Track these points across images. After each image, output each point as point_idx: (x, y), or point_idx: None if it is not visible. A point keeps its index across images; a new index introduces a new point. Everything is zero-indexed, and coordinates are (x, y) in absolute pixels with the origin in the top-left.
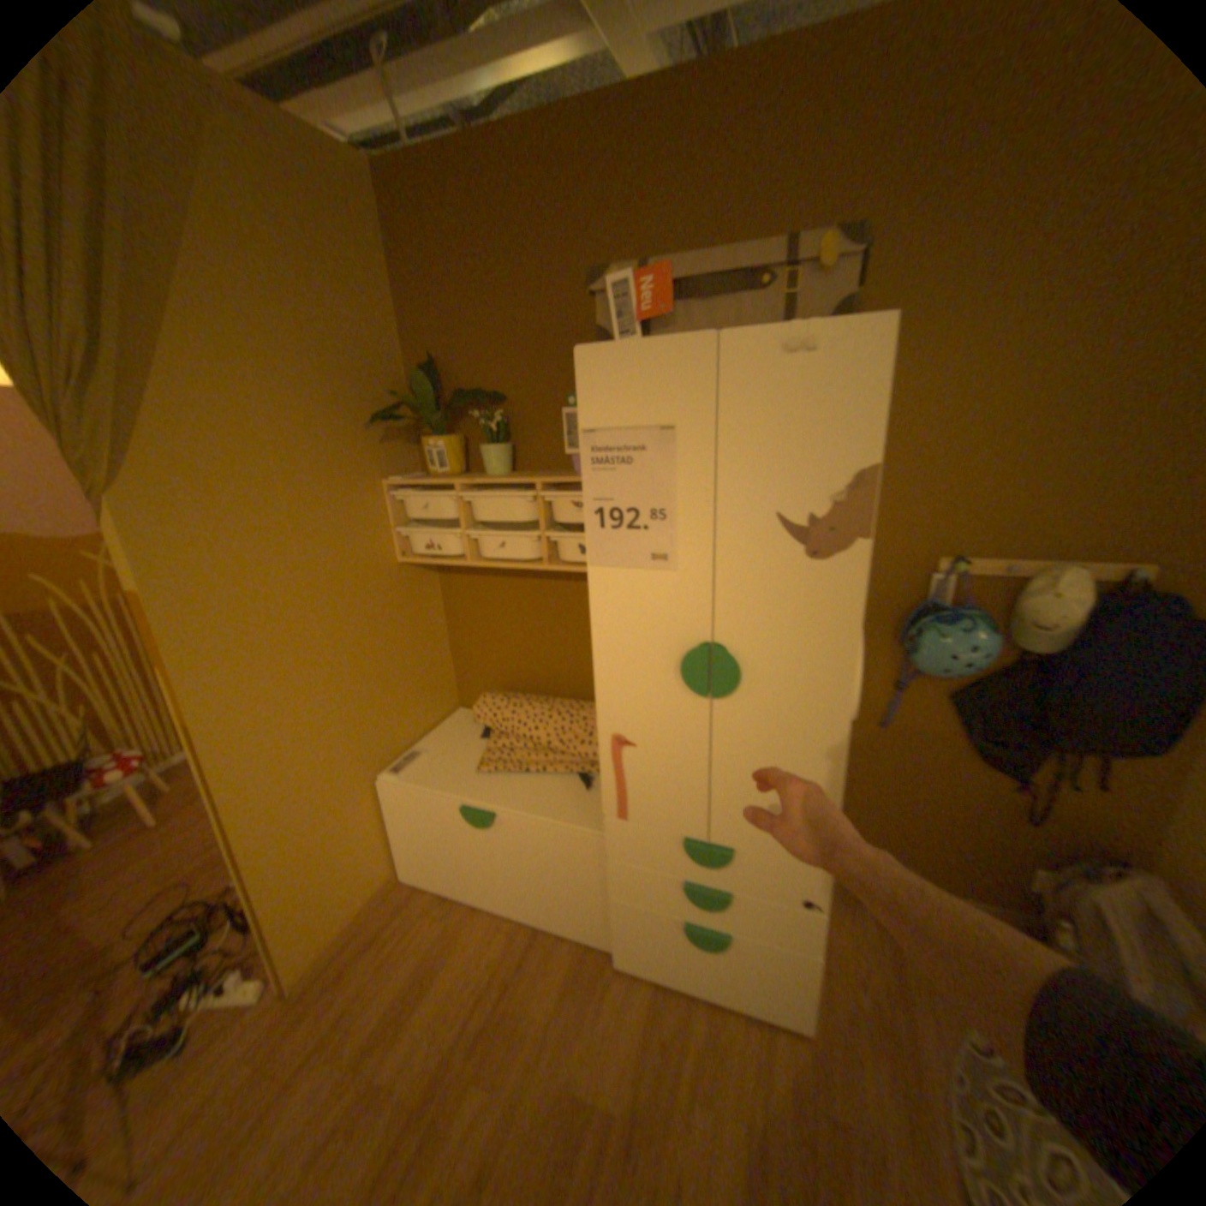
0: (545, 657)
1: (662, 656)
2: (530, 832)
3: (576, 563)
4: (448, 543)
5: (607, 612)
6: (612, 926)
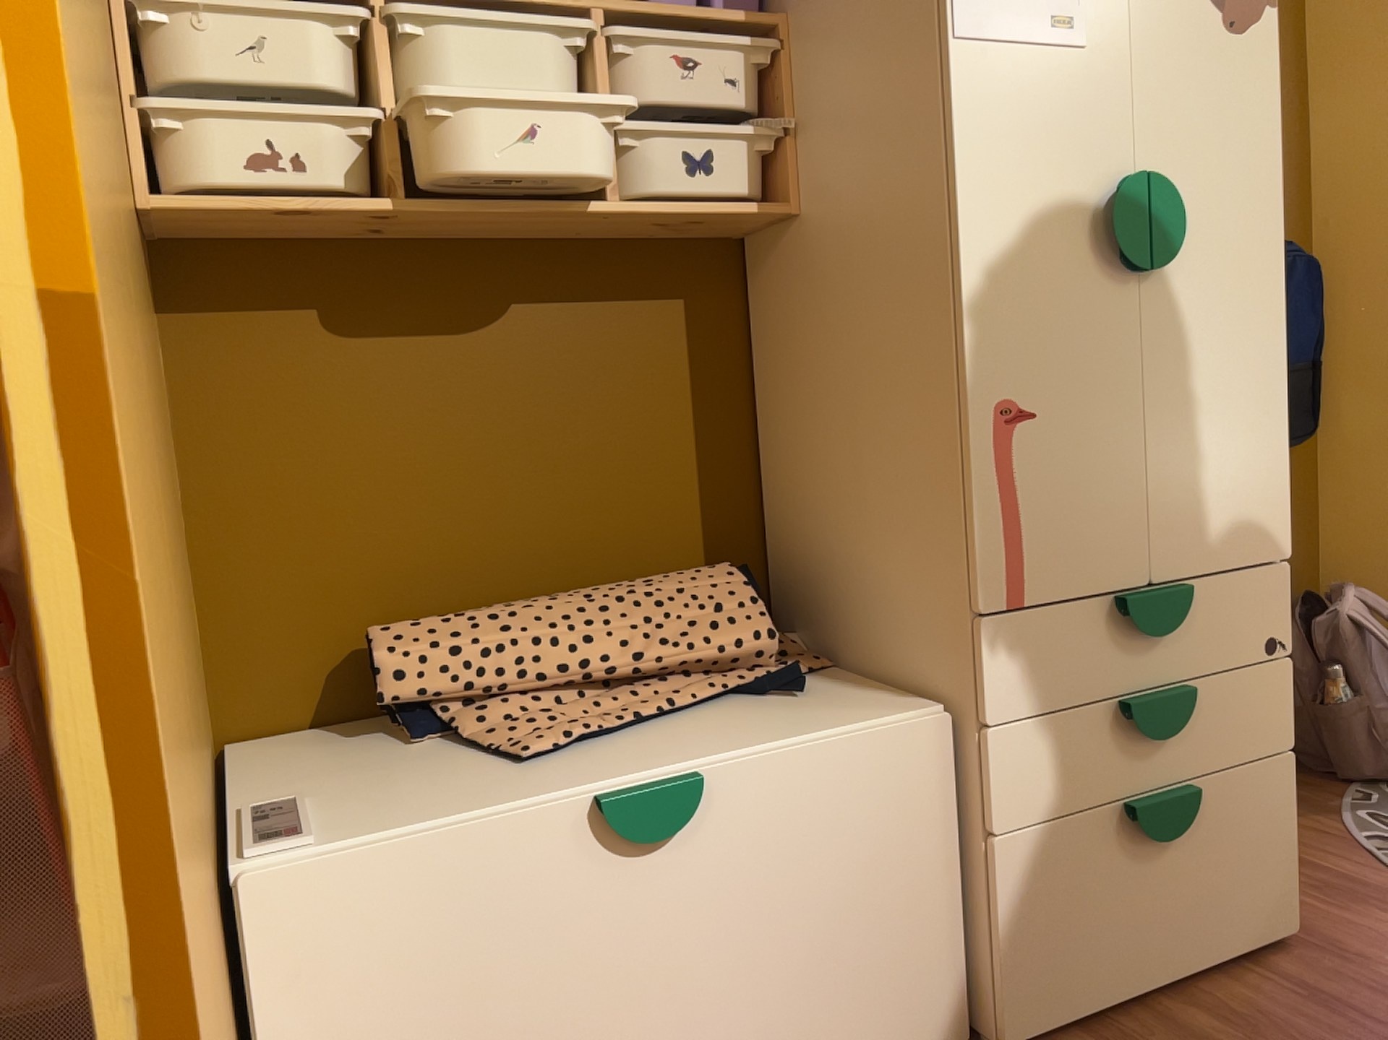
0: (508, 507)
1: (1074, 213)
2: (789, 790)
3: (683, 193)
4: (332, 154)
5: (986, 133)
6: (997, 929)
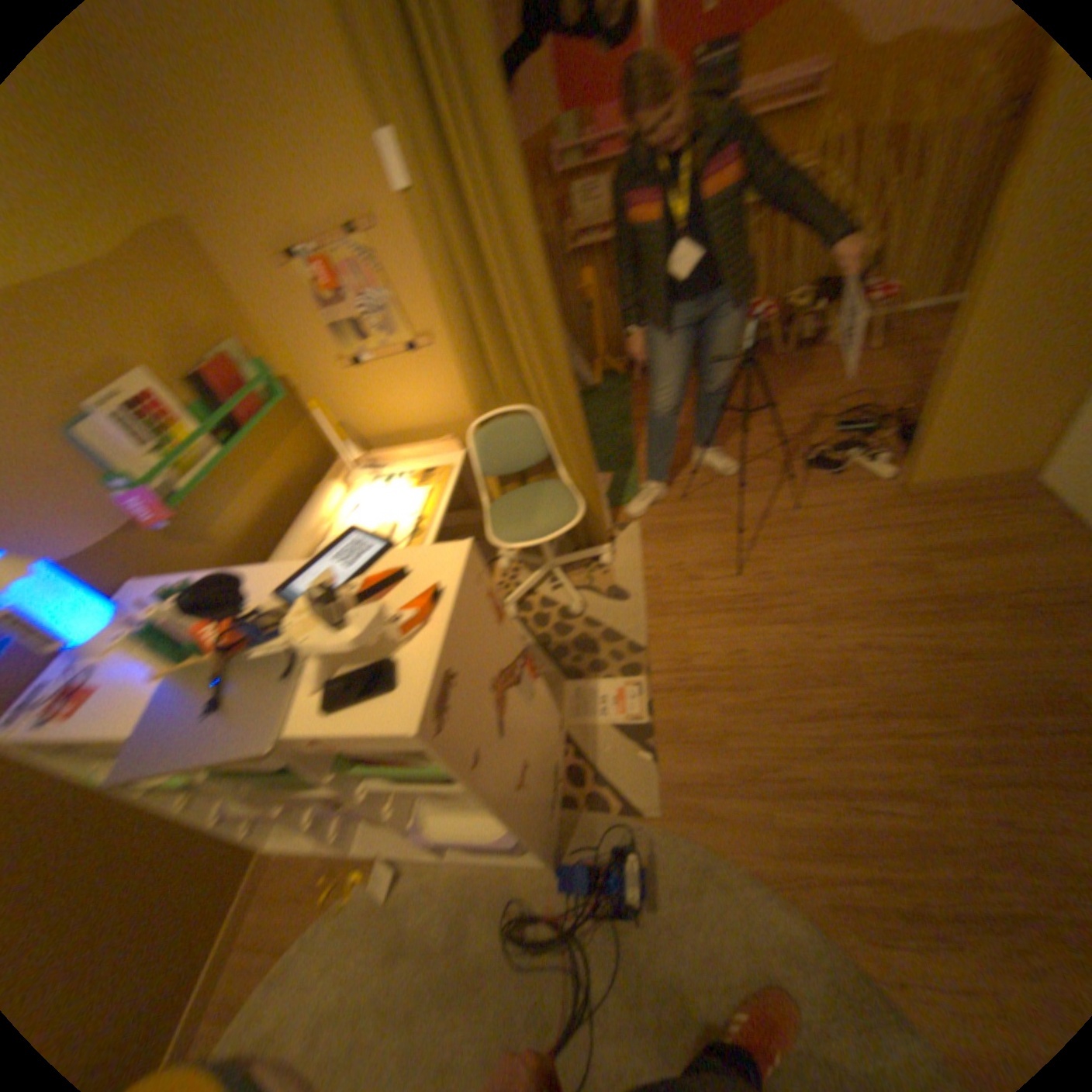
0: None
1: None
2: None
3: None
4: None
5: None
6: None
